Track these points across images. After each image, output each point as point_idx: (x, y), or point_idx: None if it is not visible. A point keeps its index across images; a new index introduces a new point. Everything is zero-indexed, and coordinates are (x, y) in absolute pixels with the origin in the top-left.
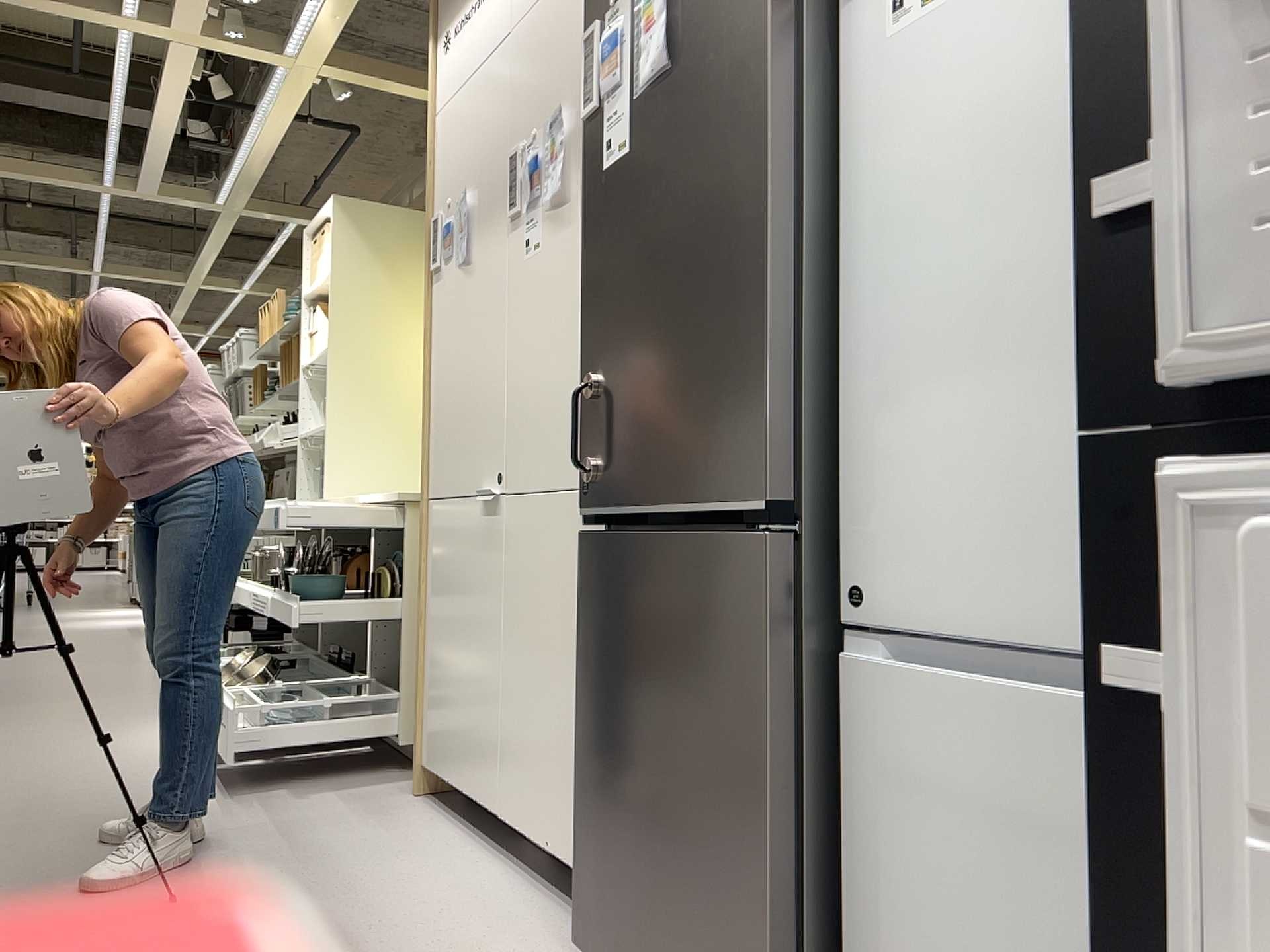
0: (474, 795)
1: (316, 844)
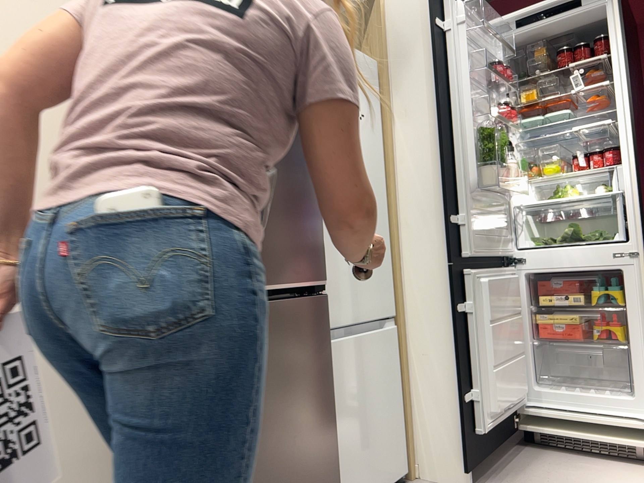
0: None
1: None
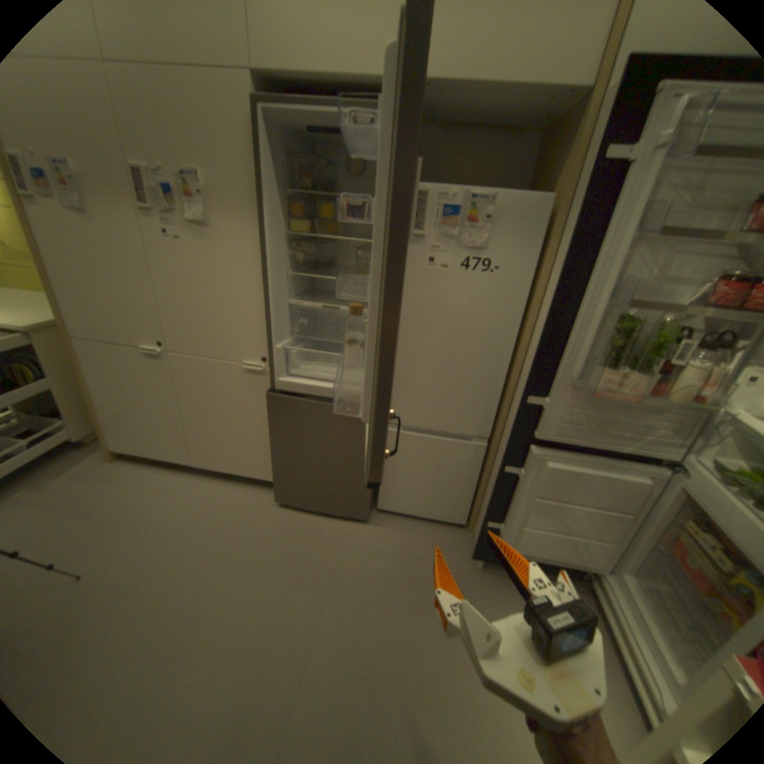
0: (168, 459)
1: (99, 509)
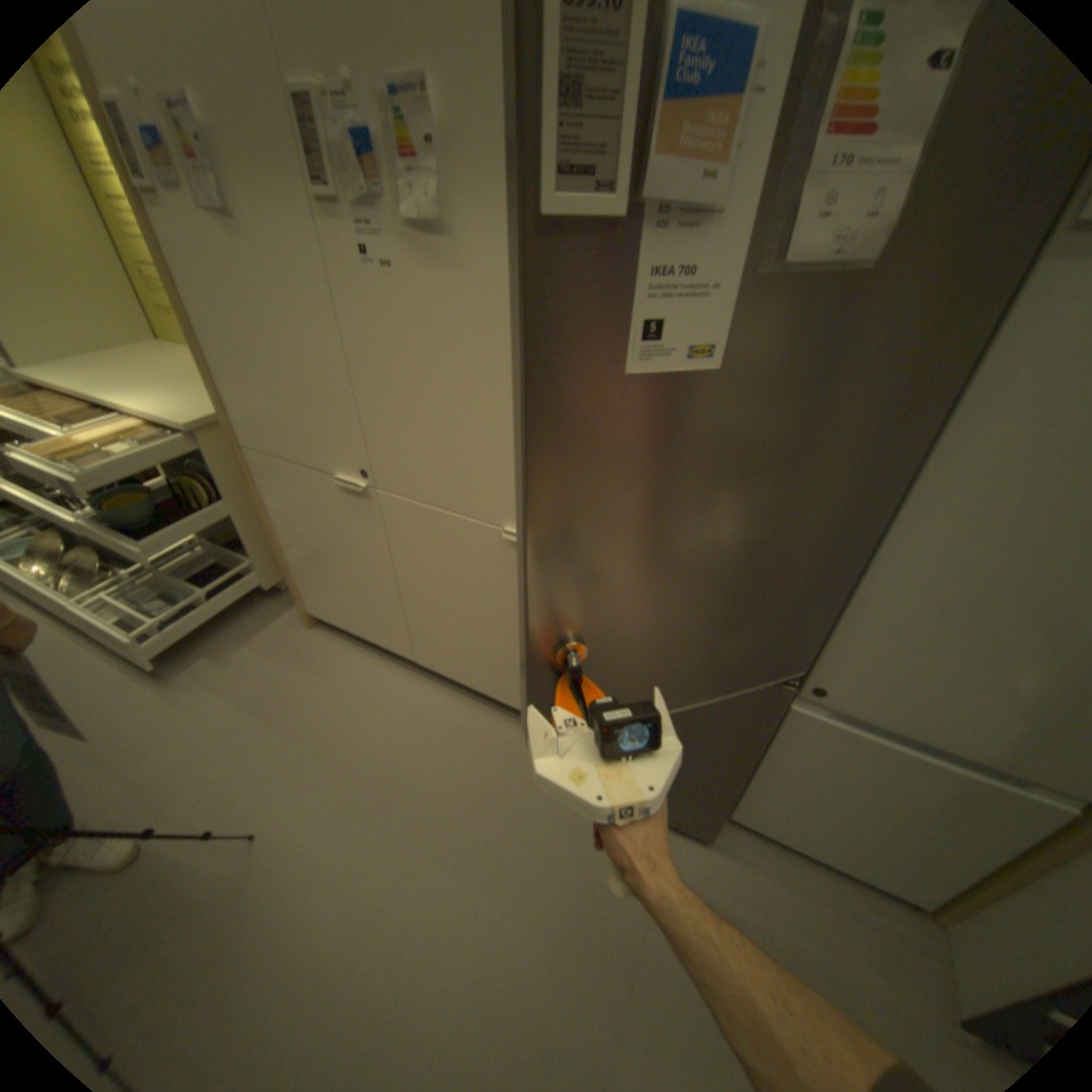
0: (382, 644)
1: (288, 714)
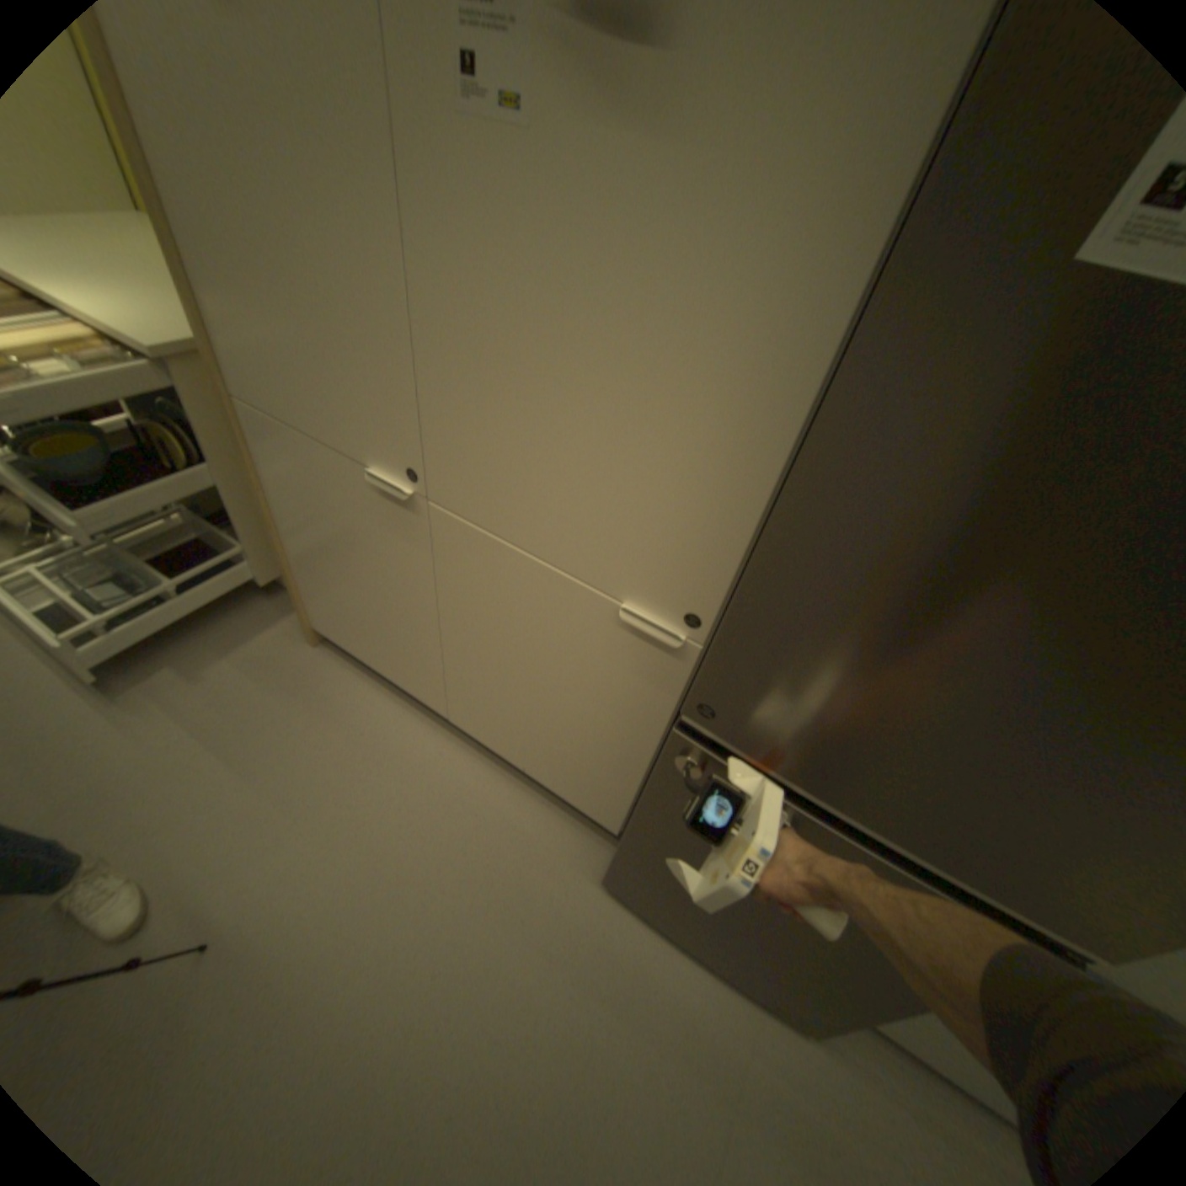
0: (407, 688)
1: (273, 767)
